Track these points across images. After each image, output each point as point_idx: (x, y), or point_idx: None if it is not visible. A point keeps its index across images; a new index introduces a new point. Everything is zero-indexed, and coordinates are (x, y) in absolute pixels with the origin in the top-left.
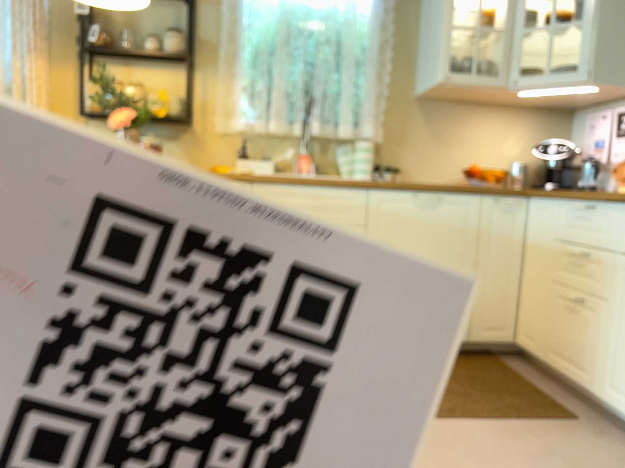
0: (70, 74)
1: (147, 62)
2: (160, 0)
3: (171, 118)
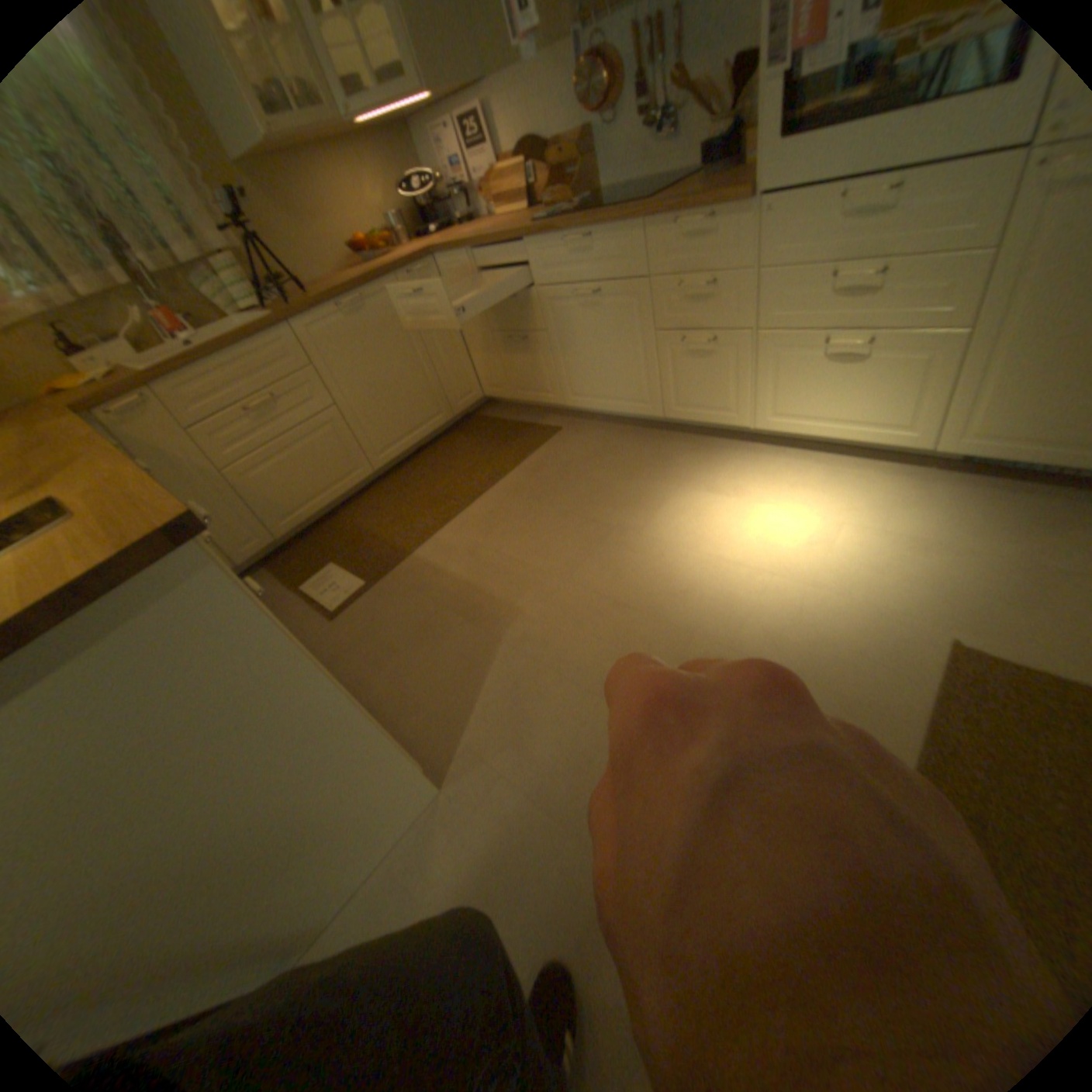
0: None
1: None
2: None
3: None
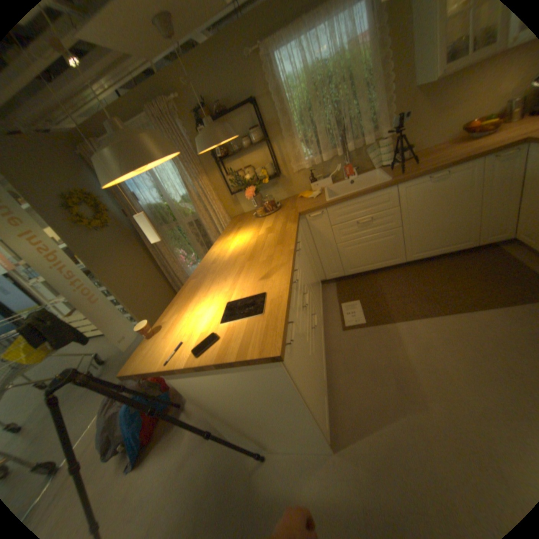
0: (217, 176)
1: (246, 152)
2: (237, 112)
3: (270, 177)
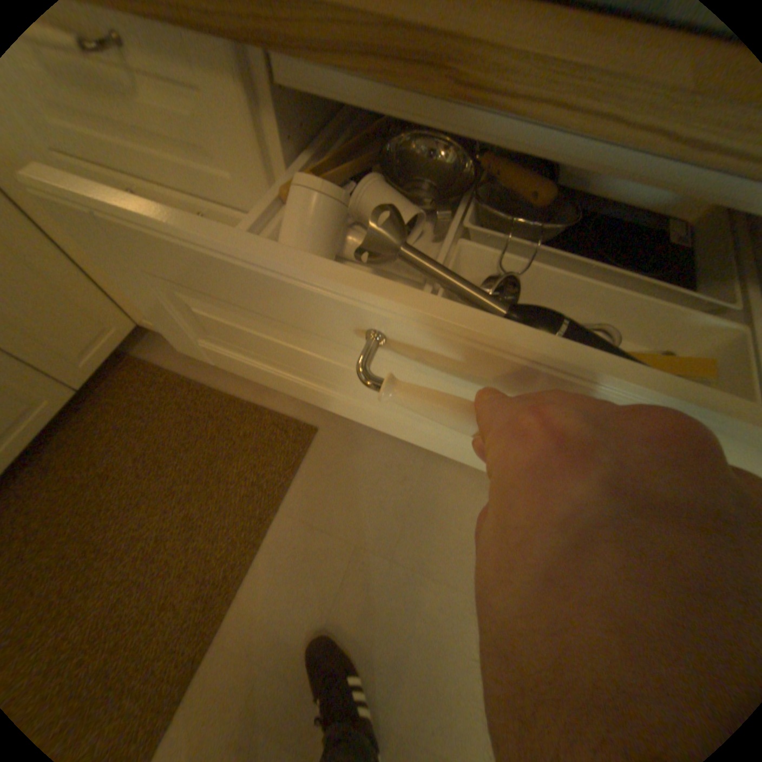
0: None
1: None
2: None
3: None
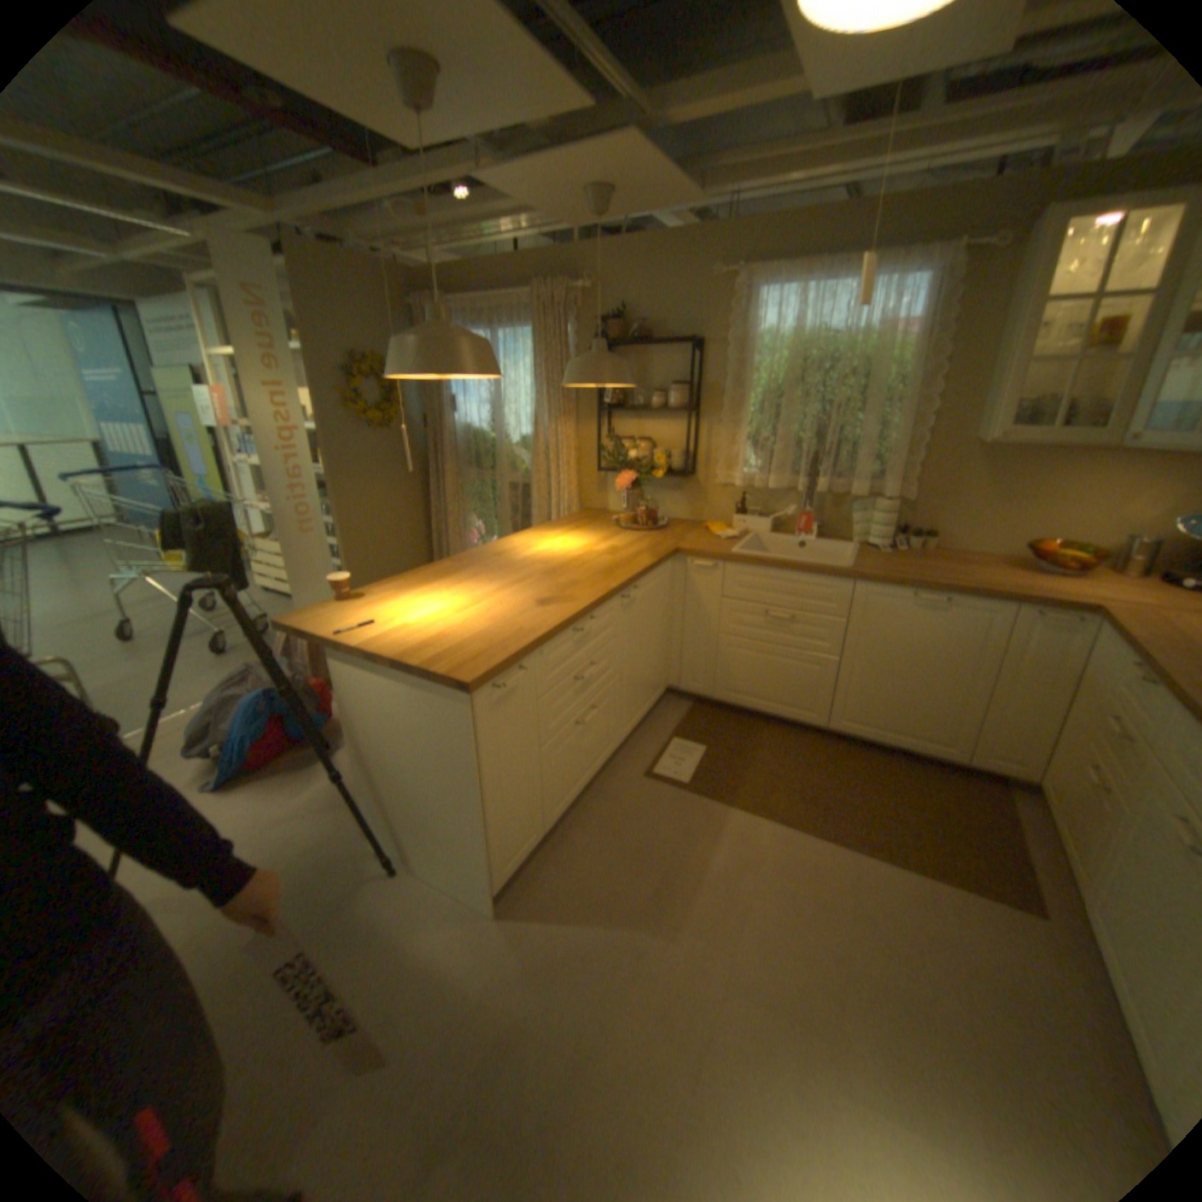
0: (592, 429)
1: (655, 414)
2: (668, 347)
3: (673, 471)
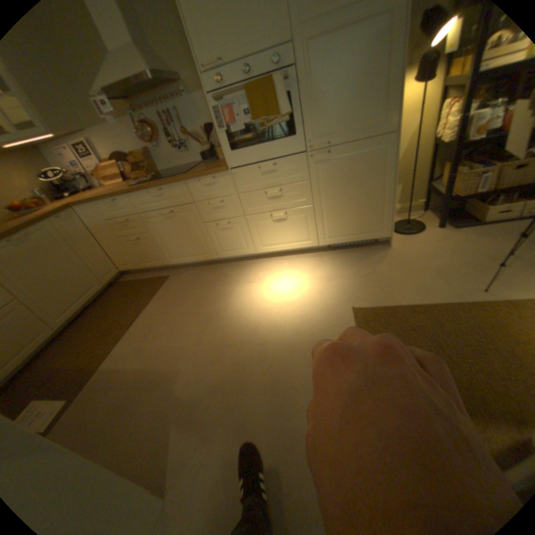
0: None
1: None
2: None
3: None
